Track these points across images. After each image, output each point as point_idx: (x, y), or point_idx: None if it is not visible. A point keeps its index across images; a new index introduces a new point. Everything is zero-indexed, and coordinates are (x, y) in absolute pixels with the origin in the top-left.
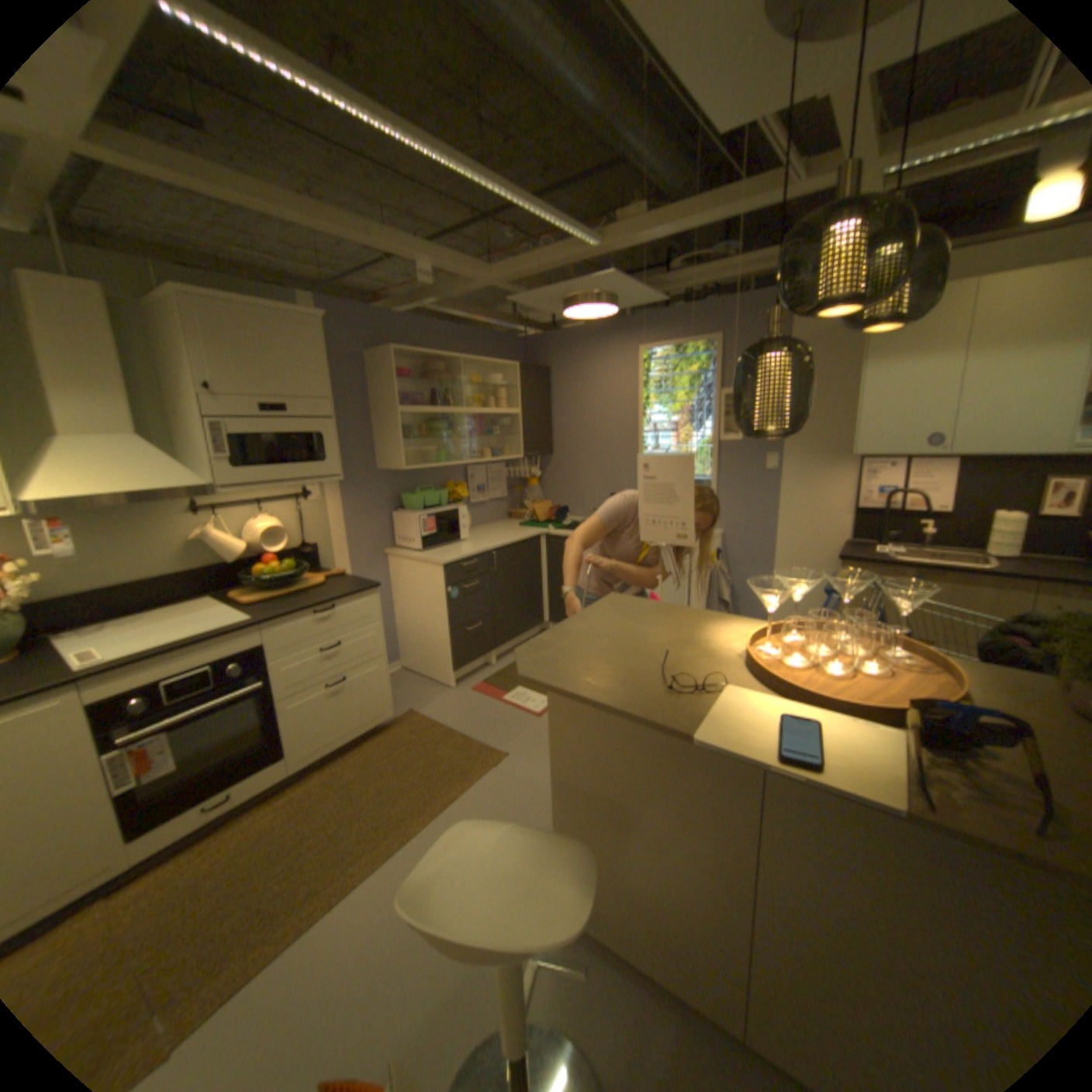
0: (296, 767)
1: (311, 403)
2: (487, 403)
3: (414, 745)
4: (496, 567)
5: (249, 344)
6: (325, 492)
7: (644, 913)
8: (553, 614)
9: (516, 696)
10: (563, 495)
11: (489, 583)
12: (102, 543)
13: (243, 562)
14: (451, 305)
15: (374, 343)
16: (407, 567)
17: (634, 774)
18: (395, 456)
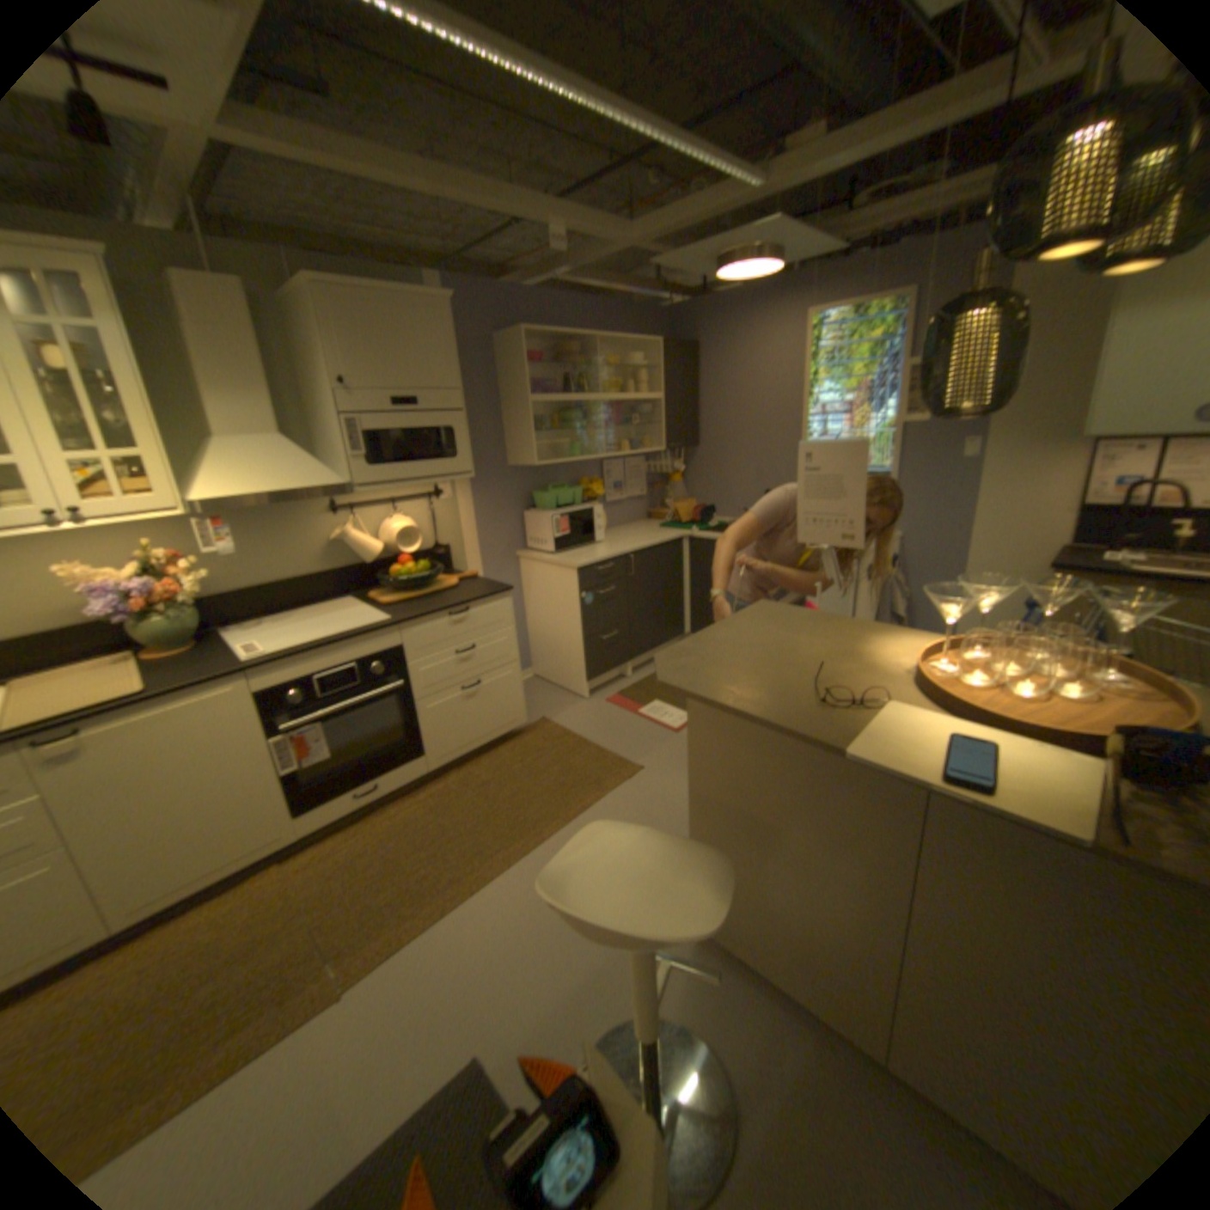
0: (436, 764)
1: (441, 395)
2: (626, 386)
3: (549, 752)
4: (633, 572)
5: (380, 334)
6: (456, 491)
7: (784, 931)
8: (695, 625)
9: (653, 710)
10: (710, 491)
11: (626, 590)
12: (256, 542)
13: (381, 563)
14: (587, 273)
15: (504, 324)
16: (540, 570)
17: (779, 791)
18: (527, 450)
